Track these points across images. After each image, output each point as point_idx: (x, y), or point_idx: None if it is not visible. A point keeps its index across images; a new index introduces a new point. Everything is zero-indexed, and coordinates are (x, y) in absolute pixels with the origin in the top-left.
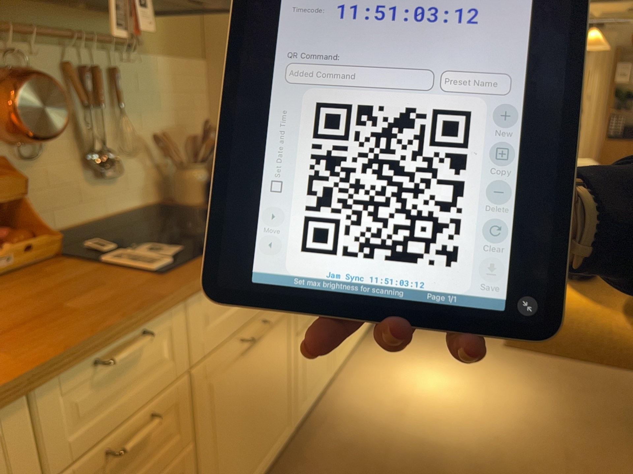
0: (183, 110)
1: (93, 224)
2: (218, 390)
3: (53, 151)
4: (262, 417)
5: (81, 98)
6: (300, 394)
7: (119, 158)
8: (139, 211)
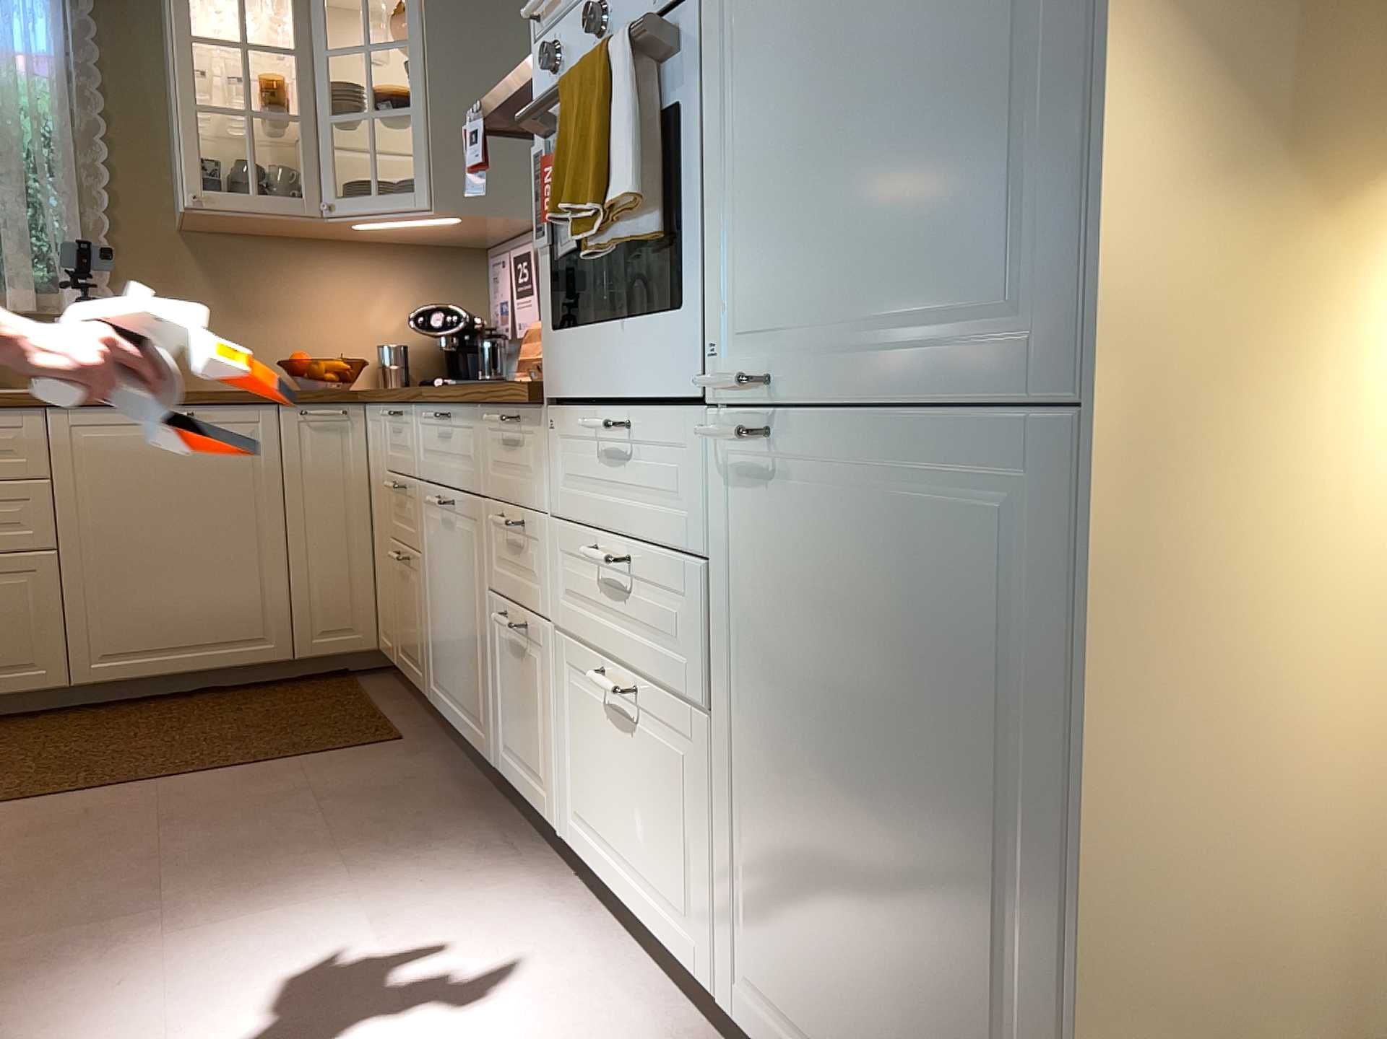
0: None
1: None
2: (430, 529)
3: None
4: (459, 646)
5: None
6: (500, 721)
7: None
8: None
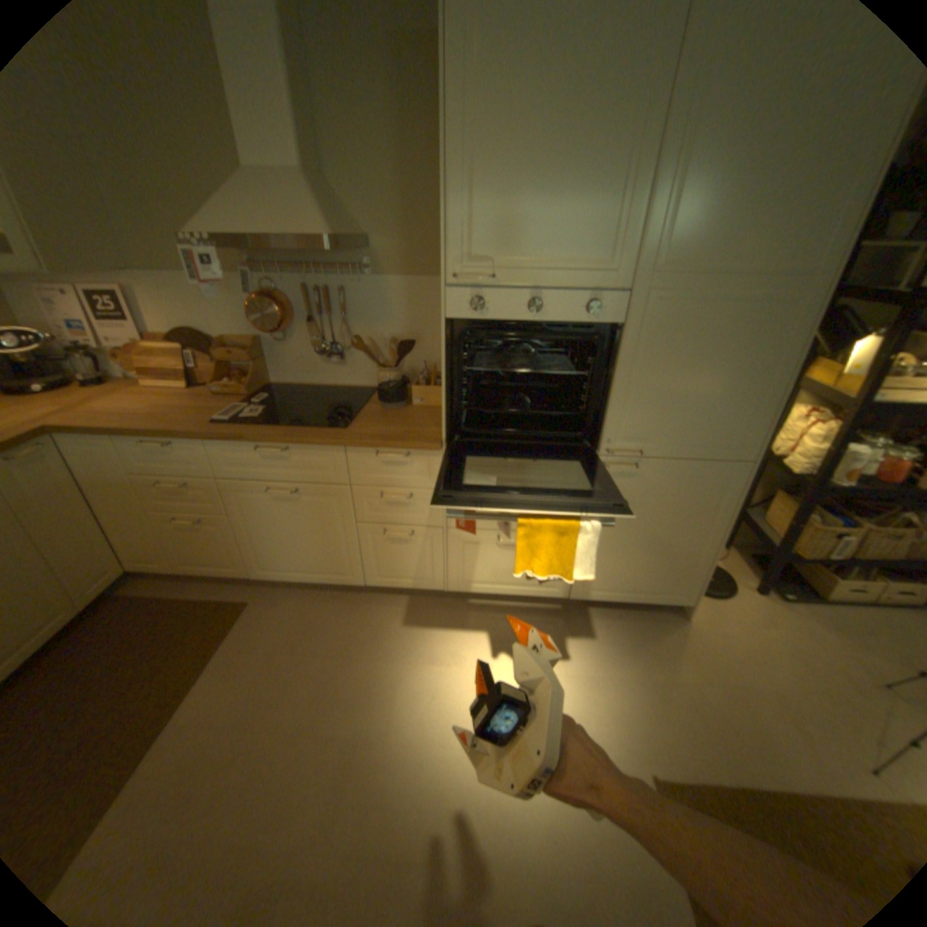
0: (418, 322)
1: (326, 388)
2: (248, 504)
3: (298, 339)
4: (310, 550)
5: (312, 309)
6: (373, 569)
7: (349, 351)
8: (364, 390)
